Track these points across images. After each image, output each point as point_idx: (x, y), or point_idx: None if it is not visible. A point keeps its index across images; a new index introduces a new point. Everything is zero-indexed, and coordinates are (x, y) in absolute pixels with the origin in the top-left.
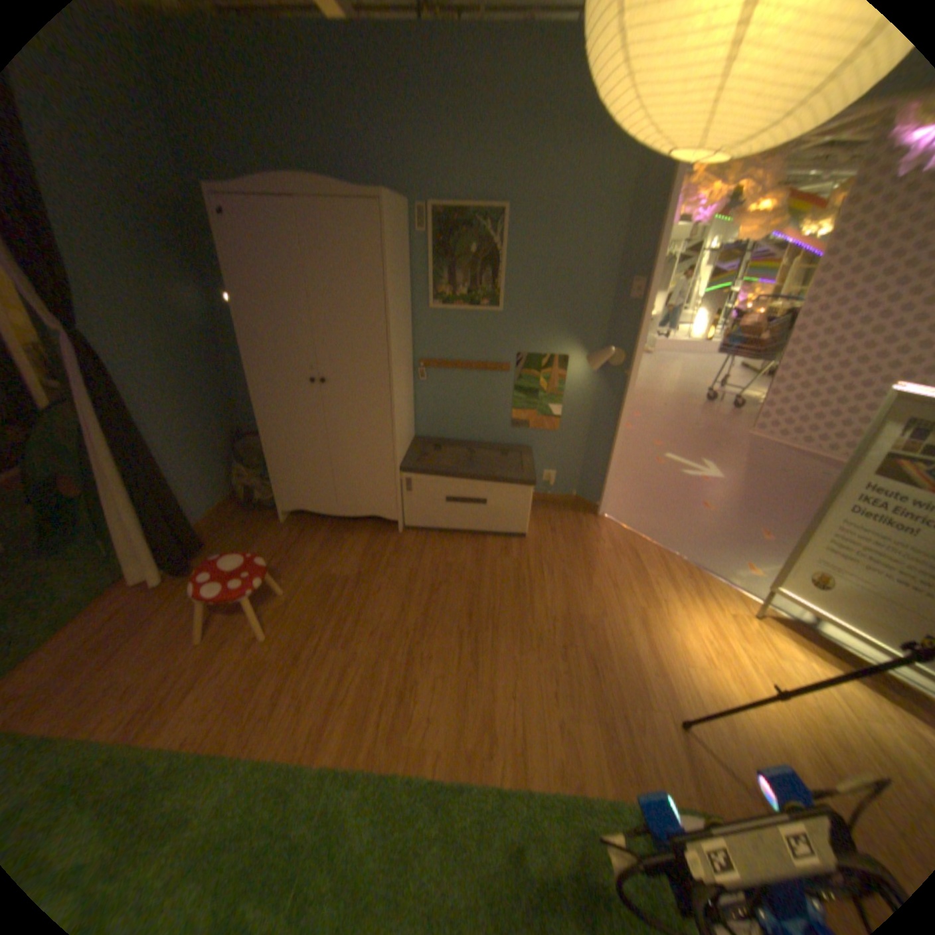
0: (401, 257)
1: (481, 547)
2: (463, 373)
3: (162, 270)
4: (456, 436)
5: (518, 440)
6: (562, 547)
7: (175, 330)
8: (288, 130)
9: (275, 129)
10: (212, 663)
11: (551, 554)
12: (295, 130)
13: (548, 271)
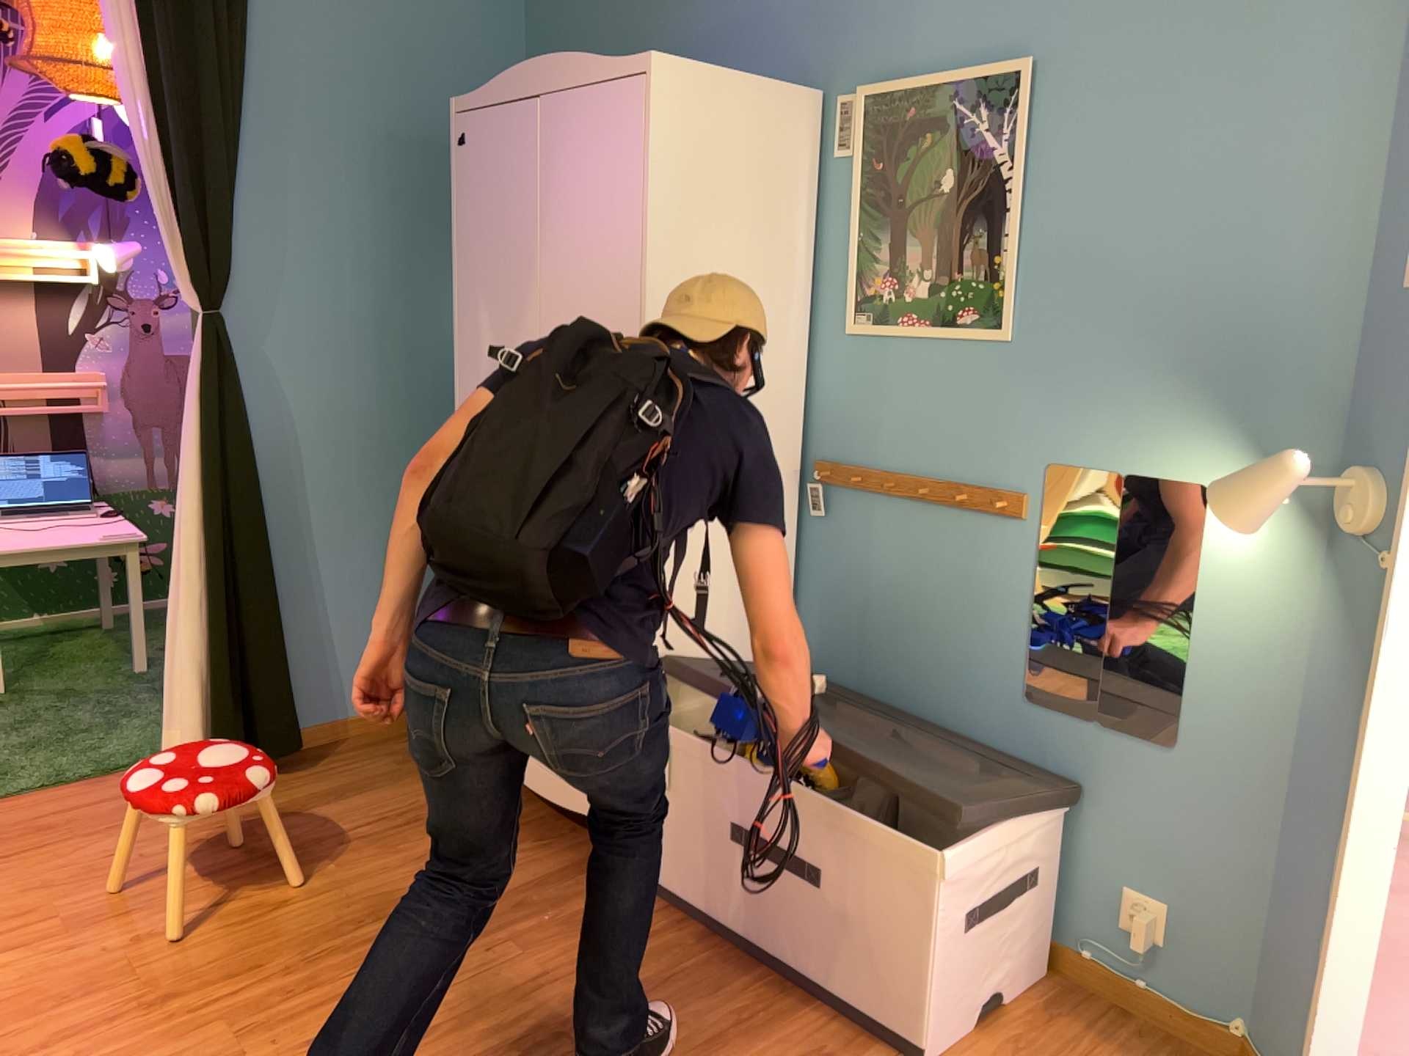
0: (755, 204)
1: (768, 1021)
2: (909, 507)
3: (438, 255)
4: (883, 692)
5: (1046, 751)
6: None
7: (429, 355)
8: (662, 6)
9: (645, 11)
10: (87, 928)
11: None
12: (671, 4)
13: (1140, 223)
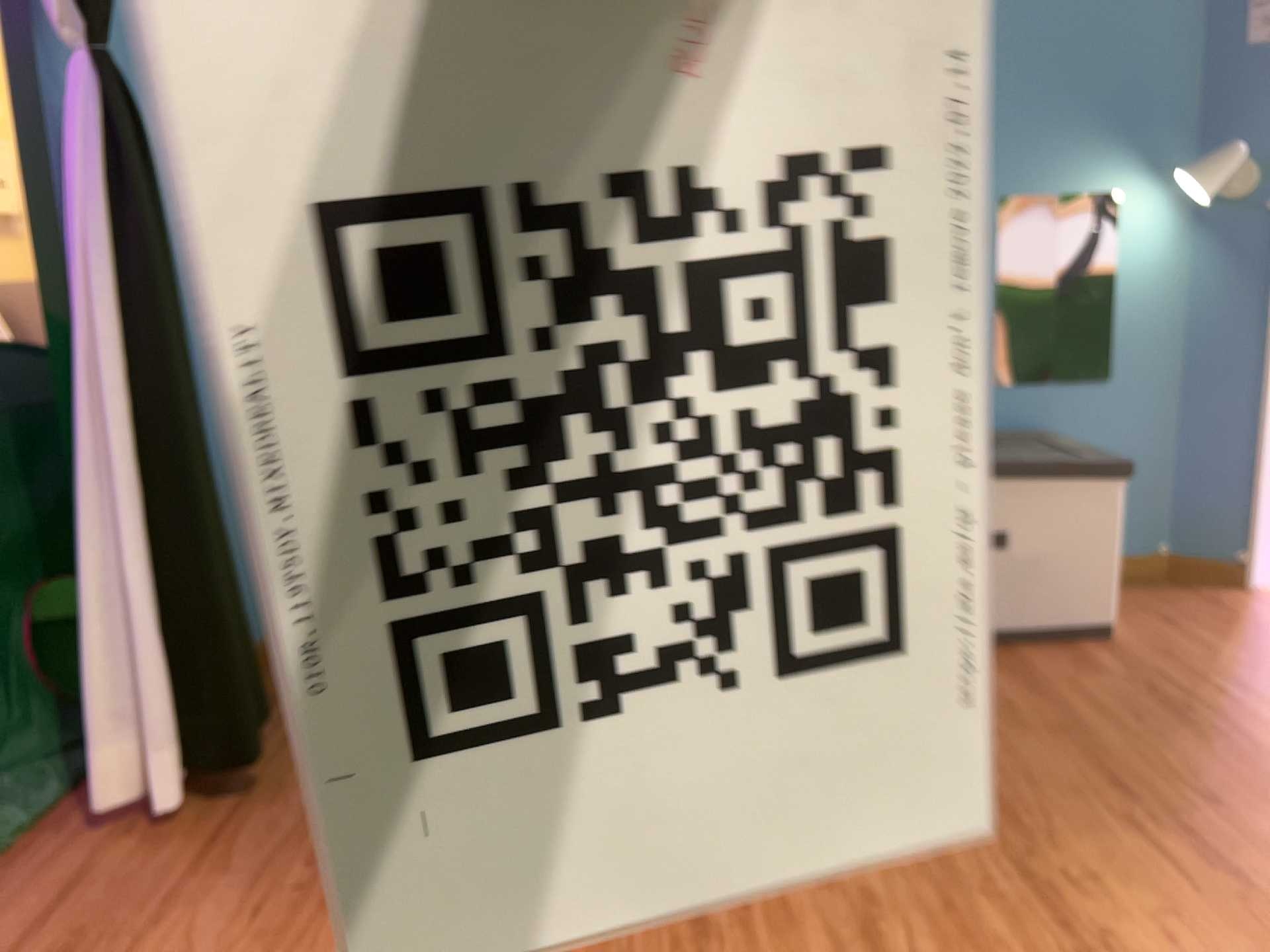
0: None
1: (1015, 666)
2: None
3: None
4: None
5: (1016, 419)
6: (1225, 649)
7: None
8: None
9: None
10: None
11: (1209, 663)
12: None
13: (1061, 5)
